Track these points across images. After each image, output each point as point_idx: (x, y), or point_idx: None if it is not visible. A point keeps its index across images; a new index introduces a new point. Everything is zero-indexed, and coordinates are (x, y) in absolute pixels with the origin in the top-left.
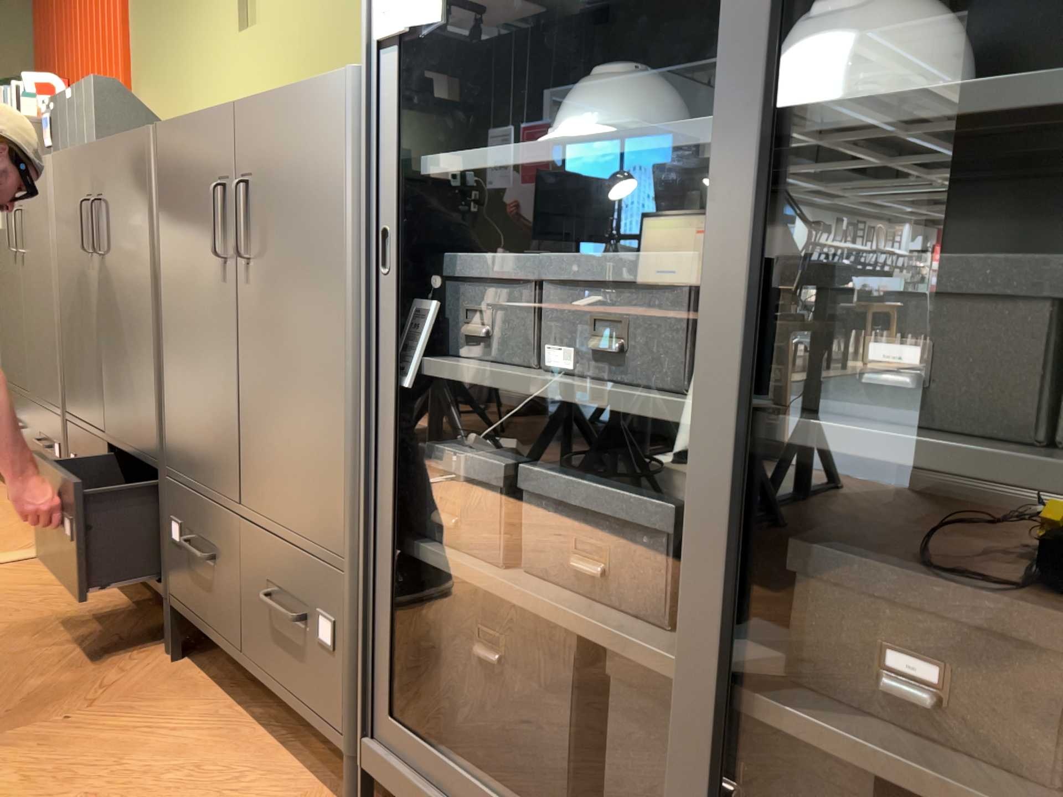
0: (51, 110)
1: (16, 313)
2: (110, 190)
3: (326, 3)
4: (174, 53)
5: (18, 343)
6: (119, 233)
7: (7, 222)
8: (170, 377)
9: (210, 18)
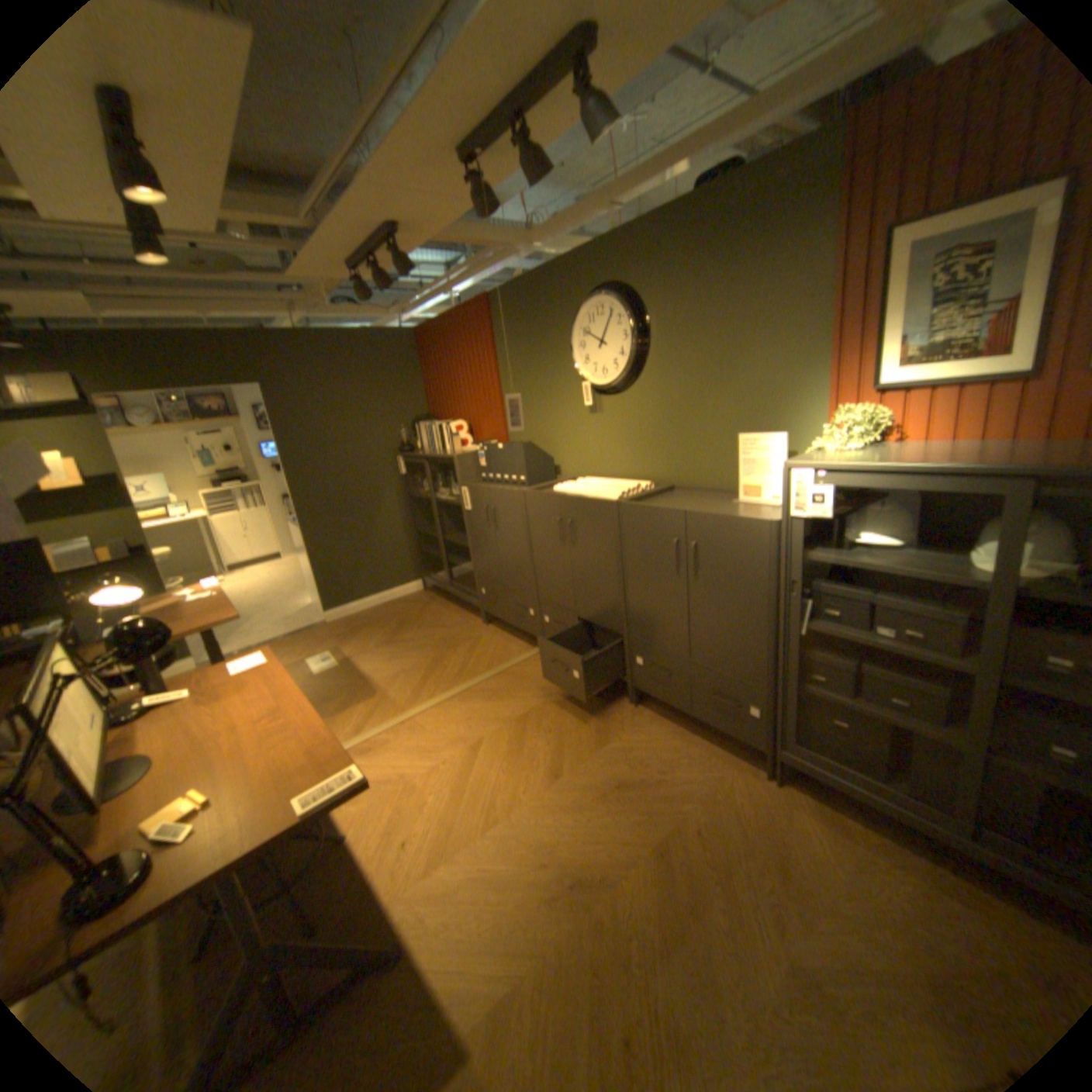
0: (483, 449)
1: (490, 548)
2: (579, 518)
3: (654, 412)
4: (539, 413)
5: (492, 561)
6: (587, 537)
7: (479, 508)
8: (634, 602)
9: (566, 403)
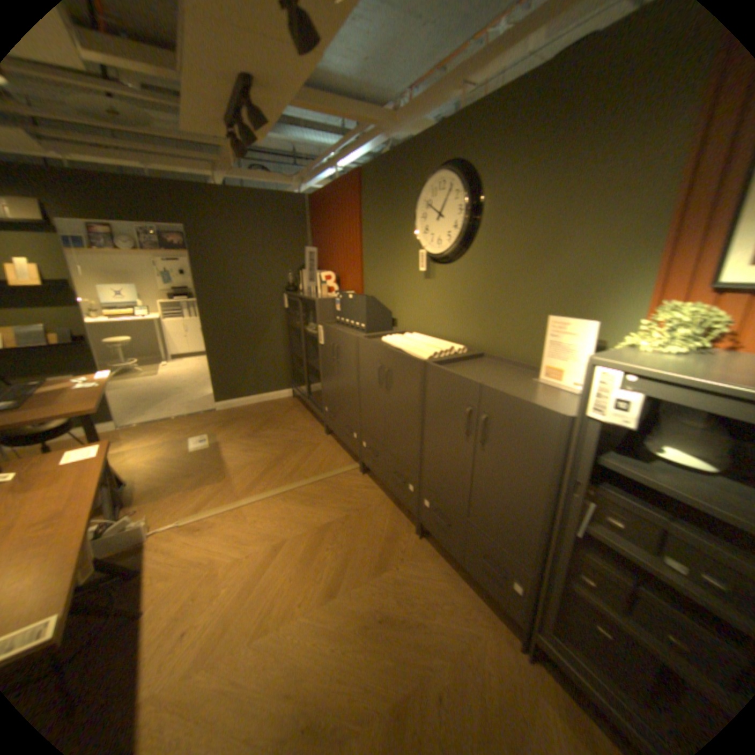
0: (338, 297)
1: (332, 378)
2: (393, 369)
3: (476, 284)
4: (386, 273)
5: (332, 388)
6: (398, 387)
7: (328, 344)
8: (427, 453)
9: (407, 267)
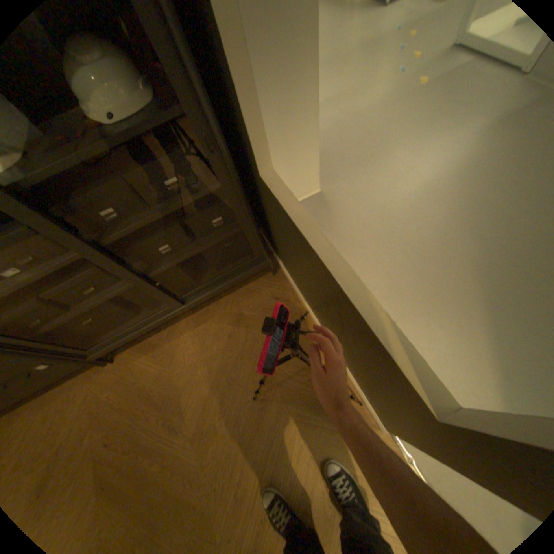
0: None
1: None
2: None
3: None
4: None
5: None
6: None
7: None
8: None
9: None
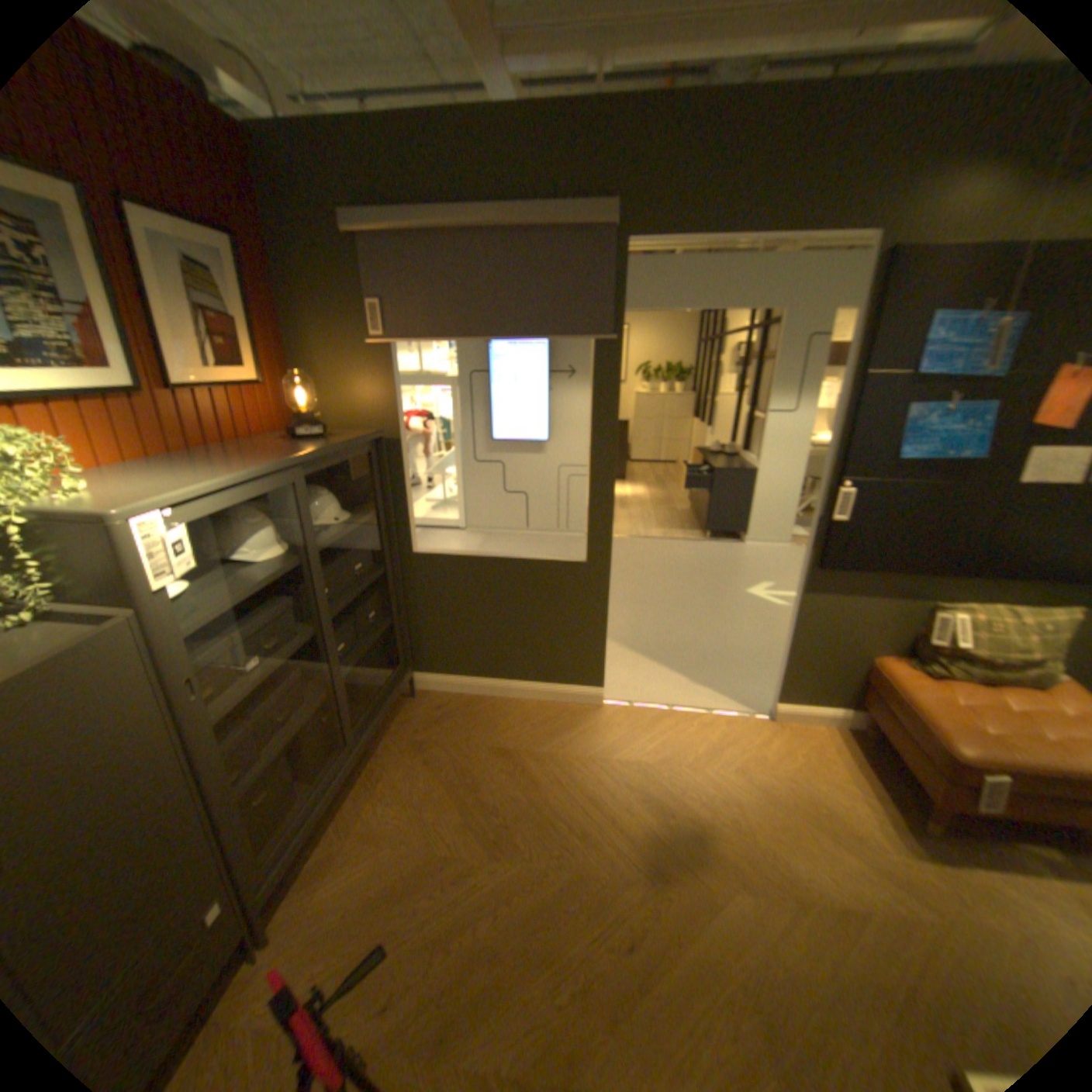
0: None
1: None
2: None
3: None
4: None
5: None
6: None
7: None
8: None
9: None
